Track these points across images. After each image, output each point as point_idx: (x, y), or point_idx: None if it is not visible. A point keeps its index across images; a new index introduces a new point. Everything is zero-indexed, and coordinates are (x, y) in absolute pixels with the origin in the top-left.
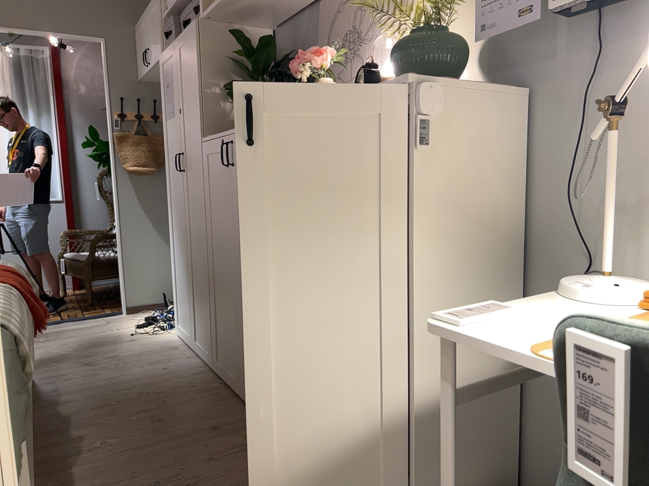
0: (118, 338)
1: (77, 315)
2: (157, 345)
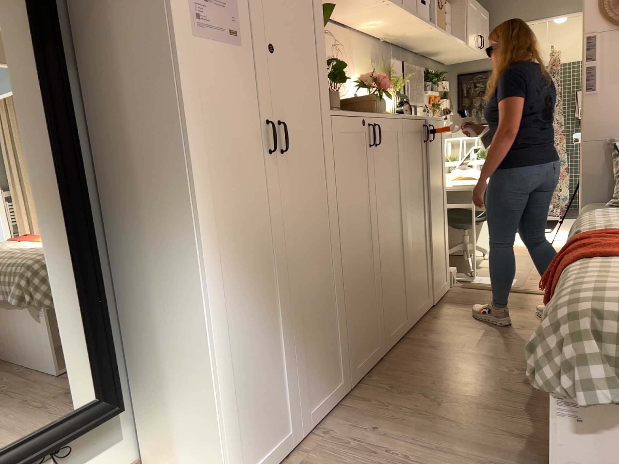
0: None
1: None
2: None
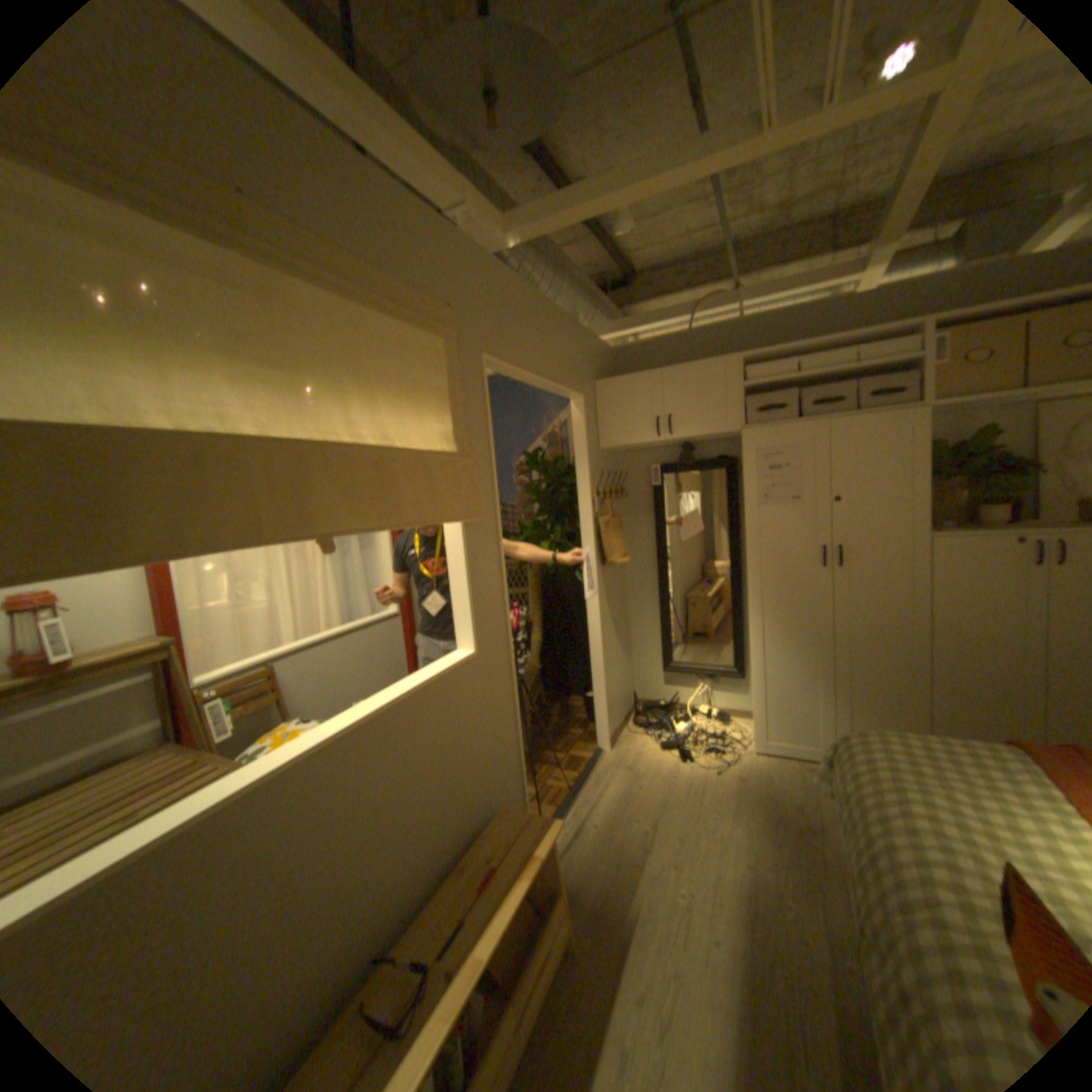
0: (718, 787)
1: (567, 778)
2: (781, 777)
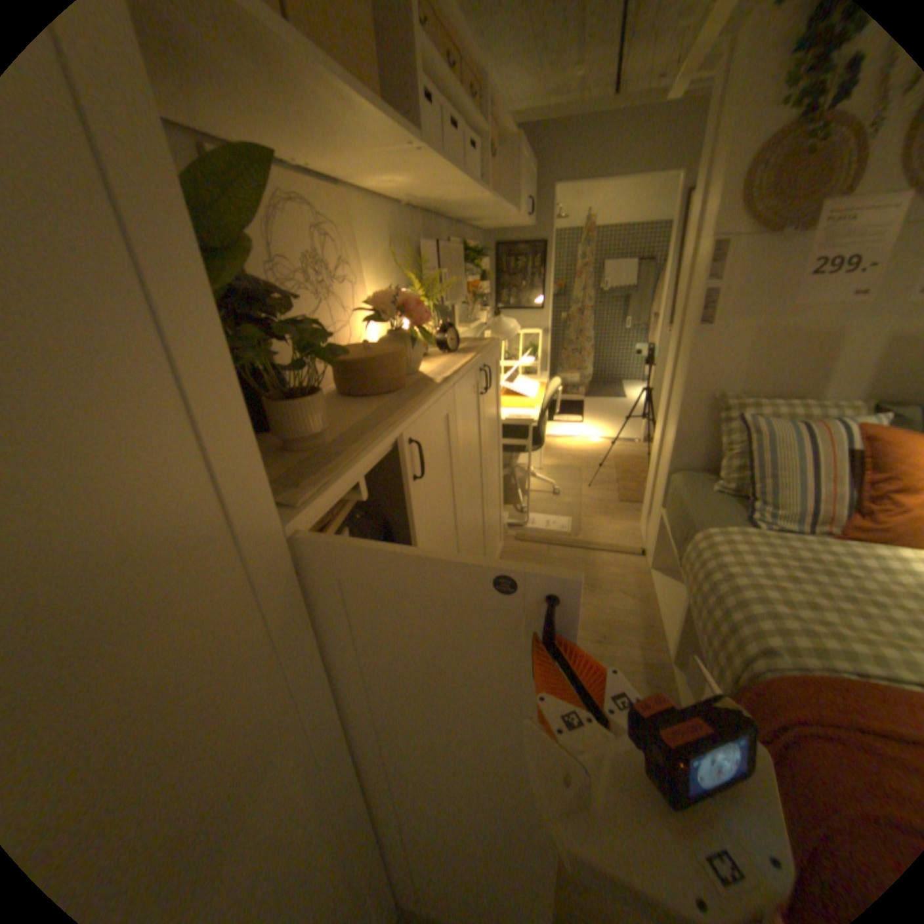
0: None
1: None
2: None
